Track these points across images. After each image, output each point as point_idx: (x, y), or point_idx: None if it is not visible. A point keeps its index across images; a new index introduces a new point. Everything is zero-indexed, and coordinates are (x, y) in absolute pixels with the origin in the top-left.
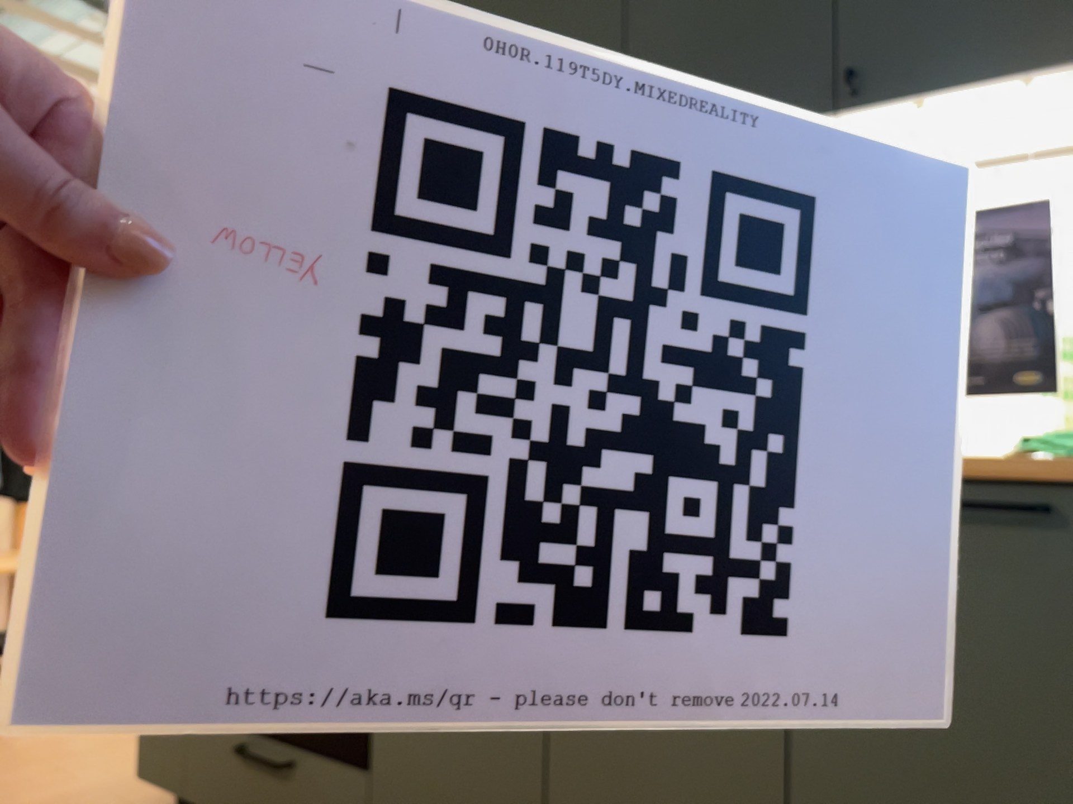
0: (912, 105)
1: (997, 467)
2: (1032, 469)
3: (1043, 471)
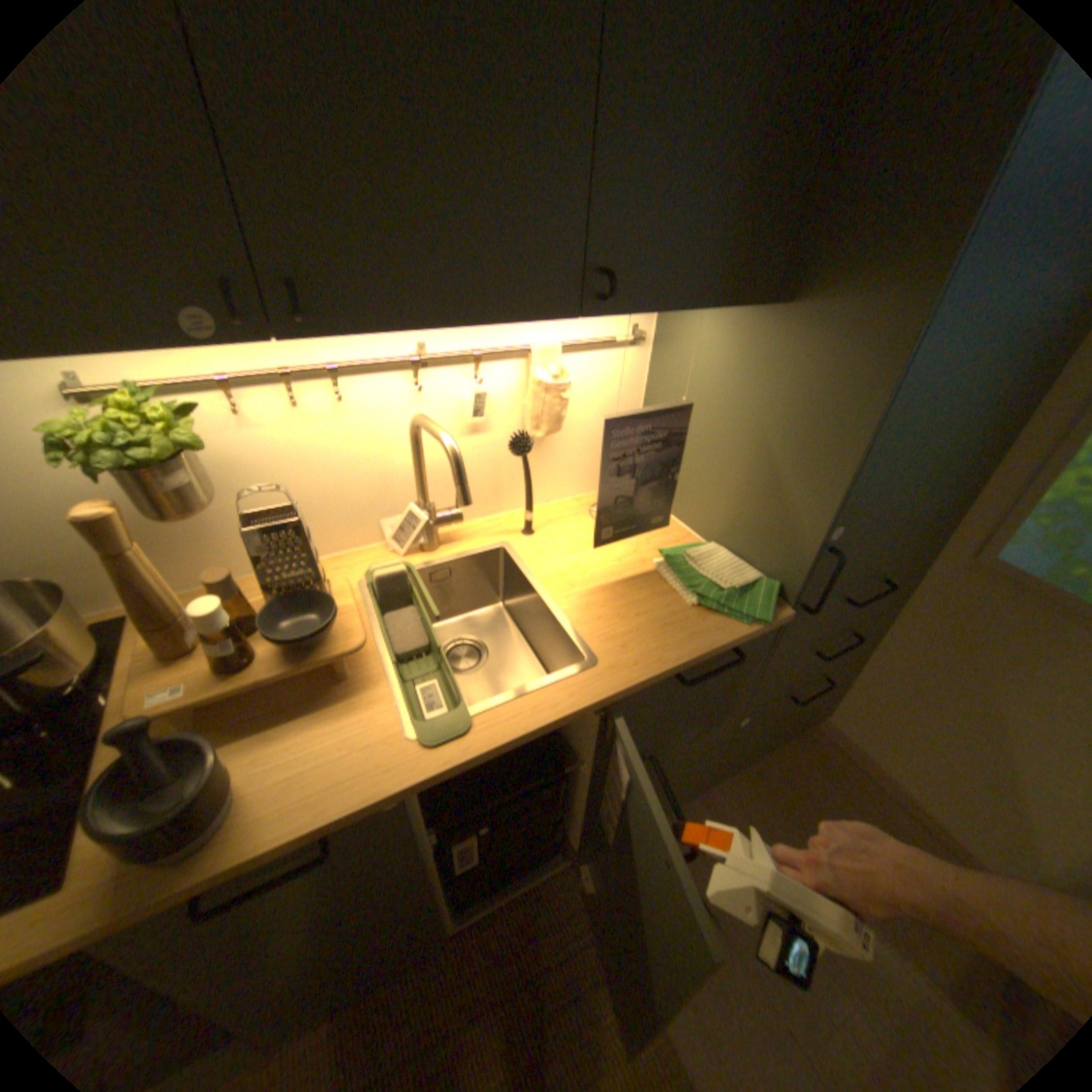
0: (633, 309)
1: (715, 638)
2: (741, 644)
3: (734, 634)
